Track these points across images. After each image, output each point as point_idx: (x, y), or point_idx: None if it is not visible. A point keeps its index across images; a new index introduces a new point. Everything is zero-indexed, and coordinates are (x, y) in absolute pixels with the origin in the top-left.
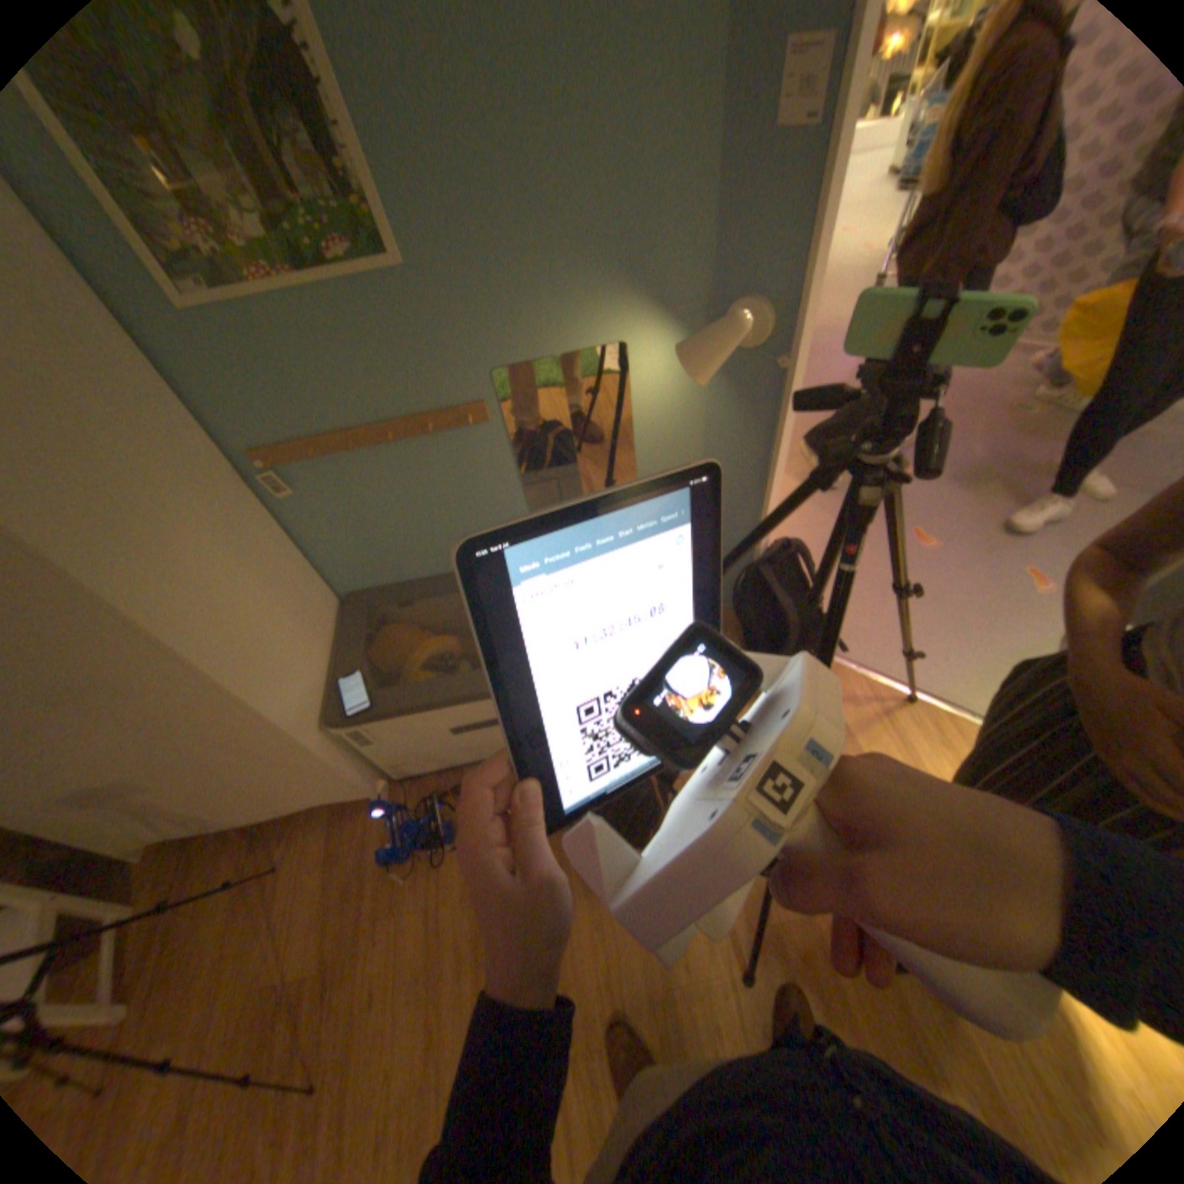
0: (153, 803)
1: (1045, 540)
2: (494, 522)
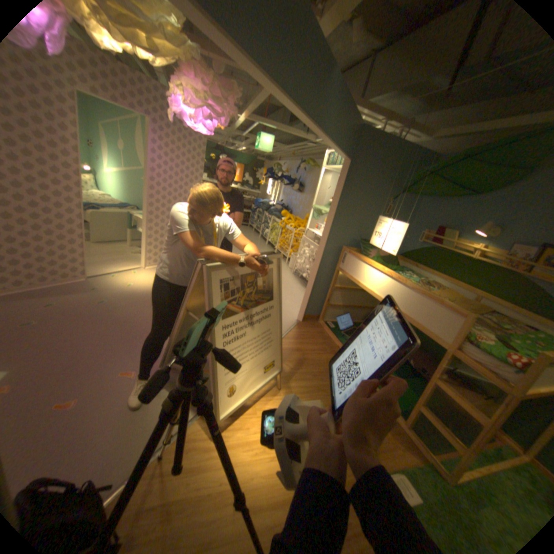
0: None
1: (108, 361)
2: None
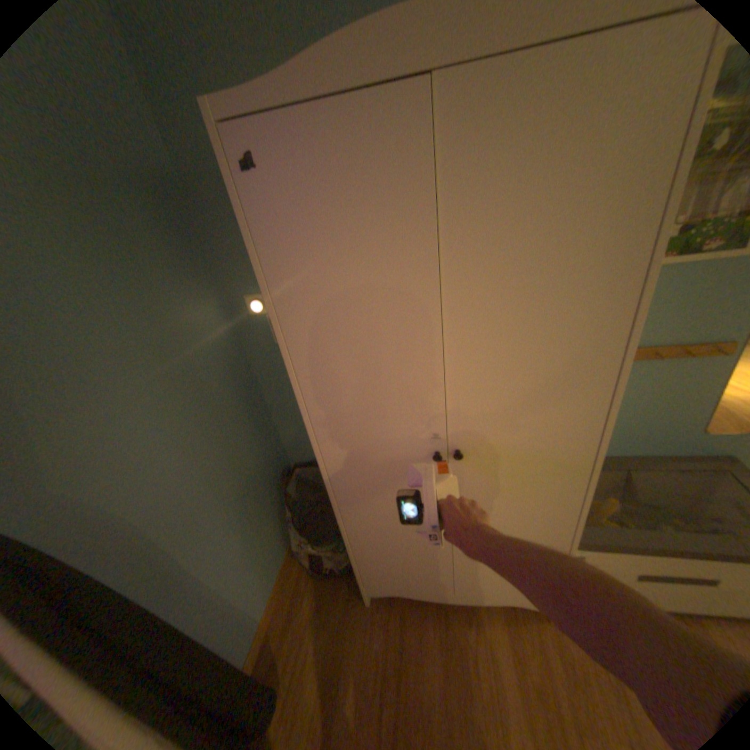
0: (434, 568)
1: None
2: (677, 423)
